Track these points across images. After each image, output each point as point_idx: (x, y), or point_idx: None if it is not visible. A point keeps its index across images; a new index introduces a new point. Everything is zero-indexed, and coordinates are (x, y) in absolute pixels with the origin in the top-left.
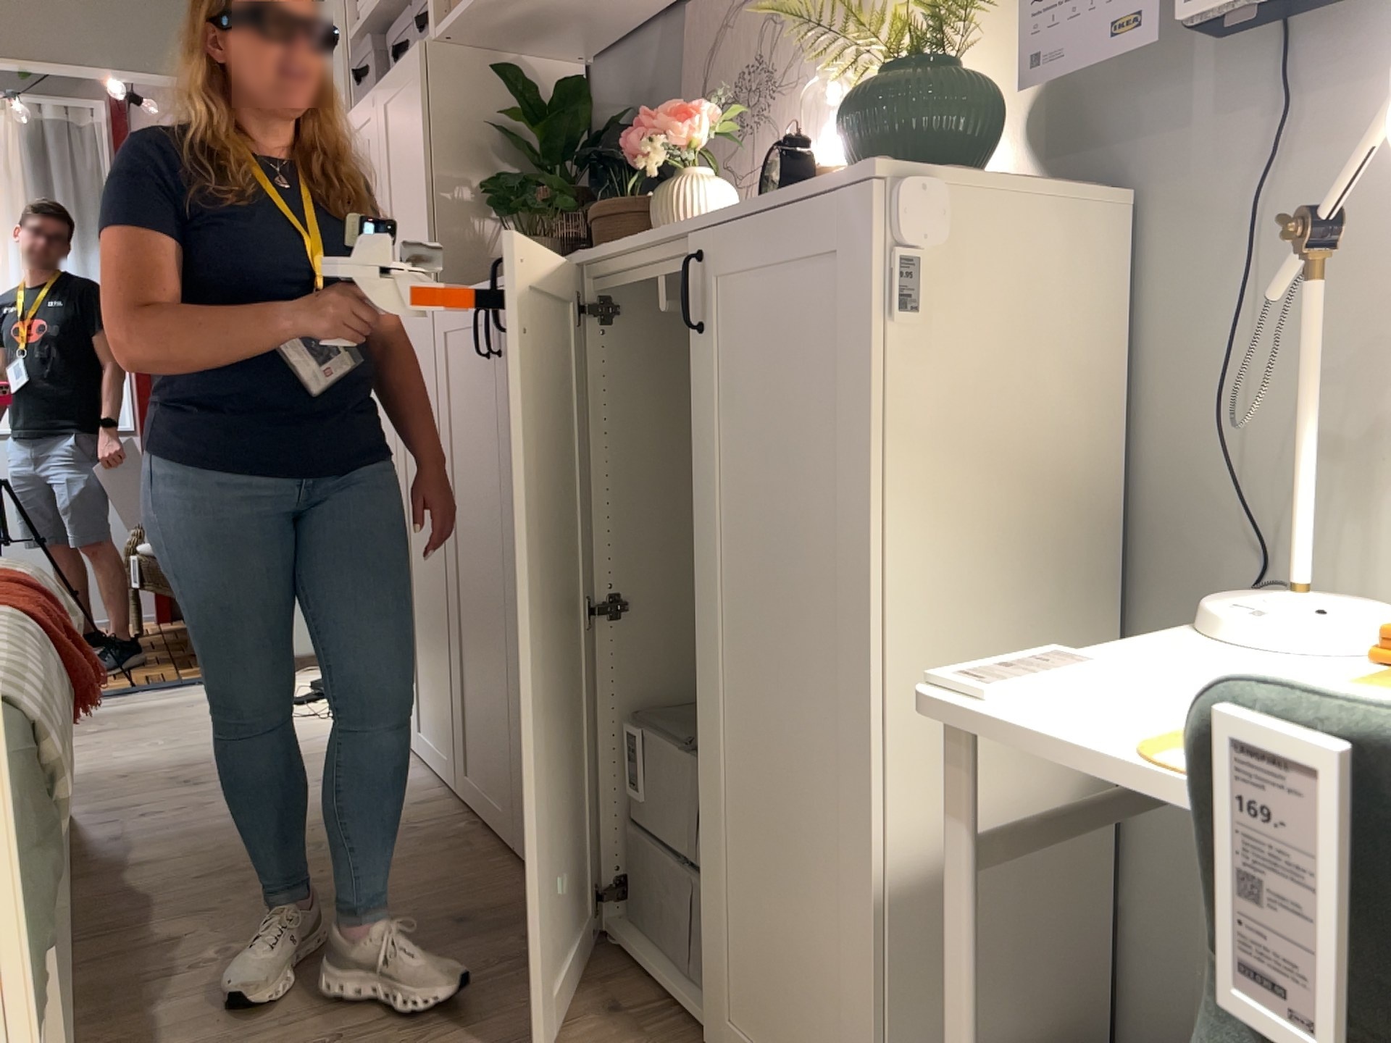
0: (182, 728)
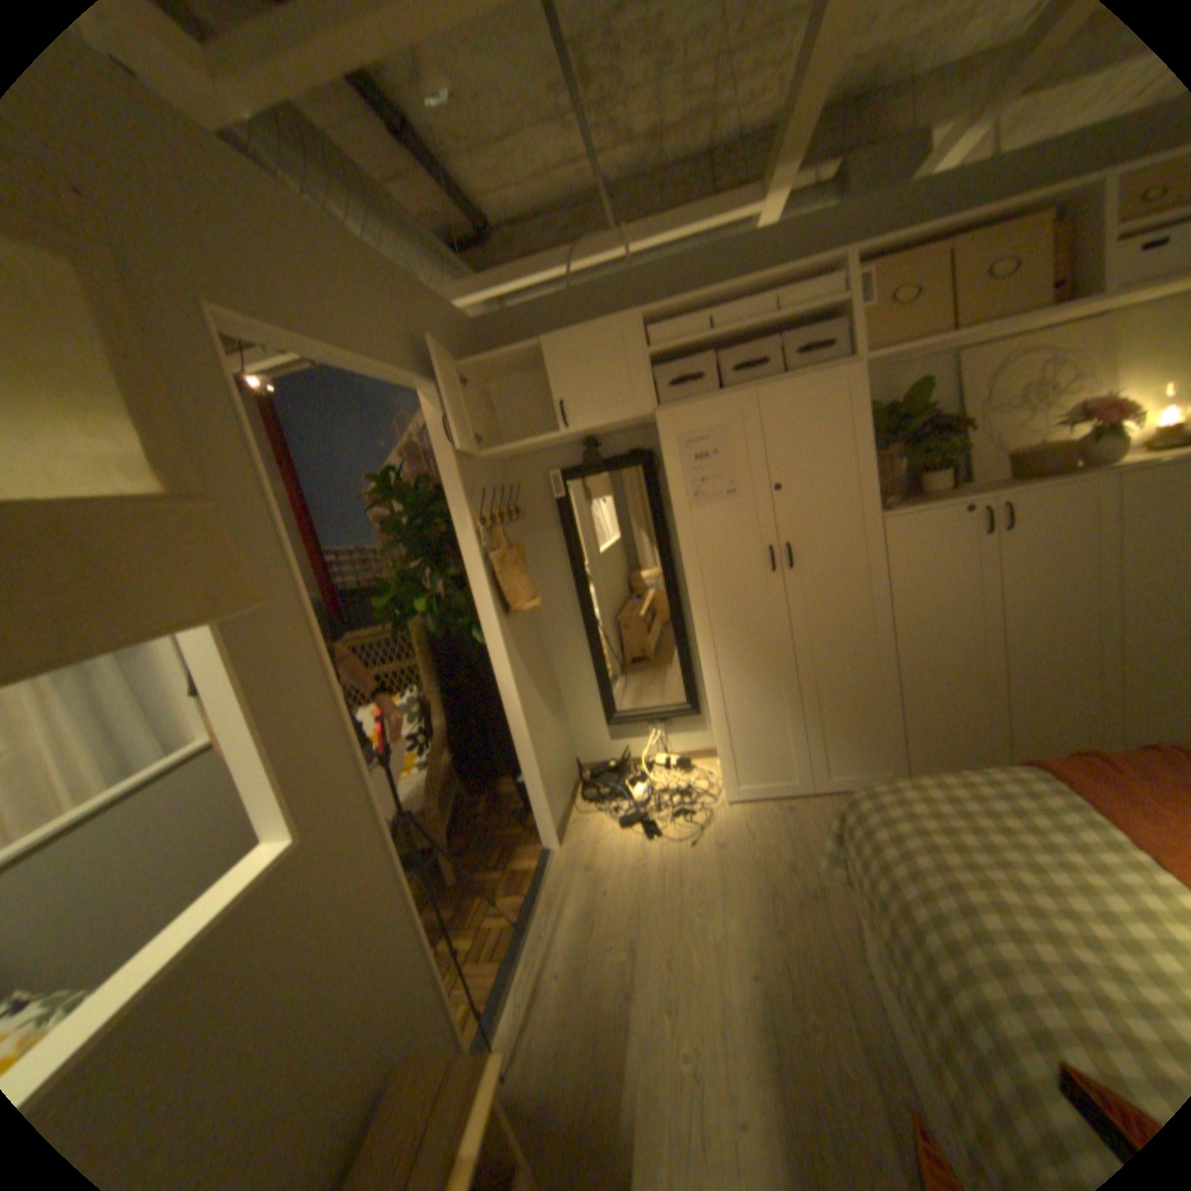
0: (666, 900)
